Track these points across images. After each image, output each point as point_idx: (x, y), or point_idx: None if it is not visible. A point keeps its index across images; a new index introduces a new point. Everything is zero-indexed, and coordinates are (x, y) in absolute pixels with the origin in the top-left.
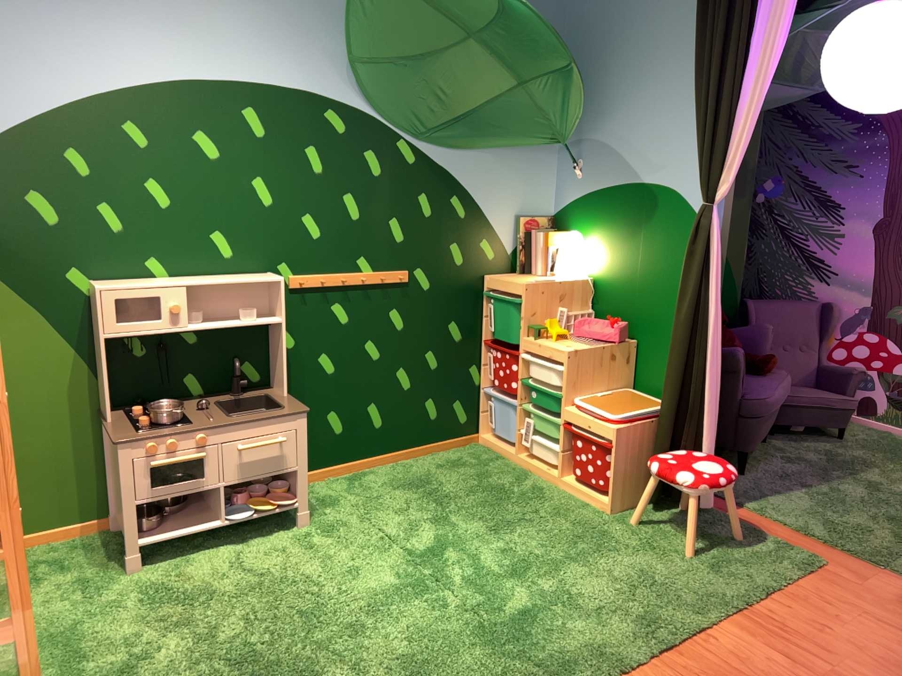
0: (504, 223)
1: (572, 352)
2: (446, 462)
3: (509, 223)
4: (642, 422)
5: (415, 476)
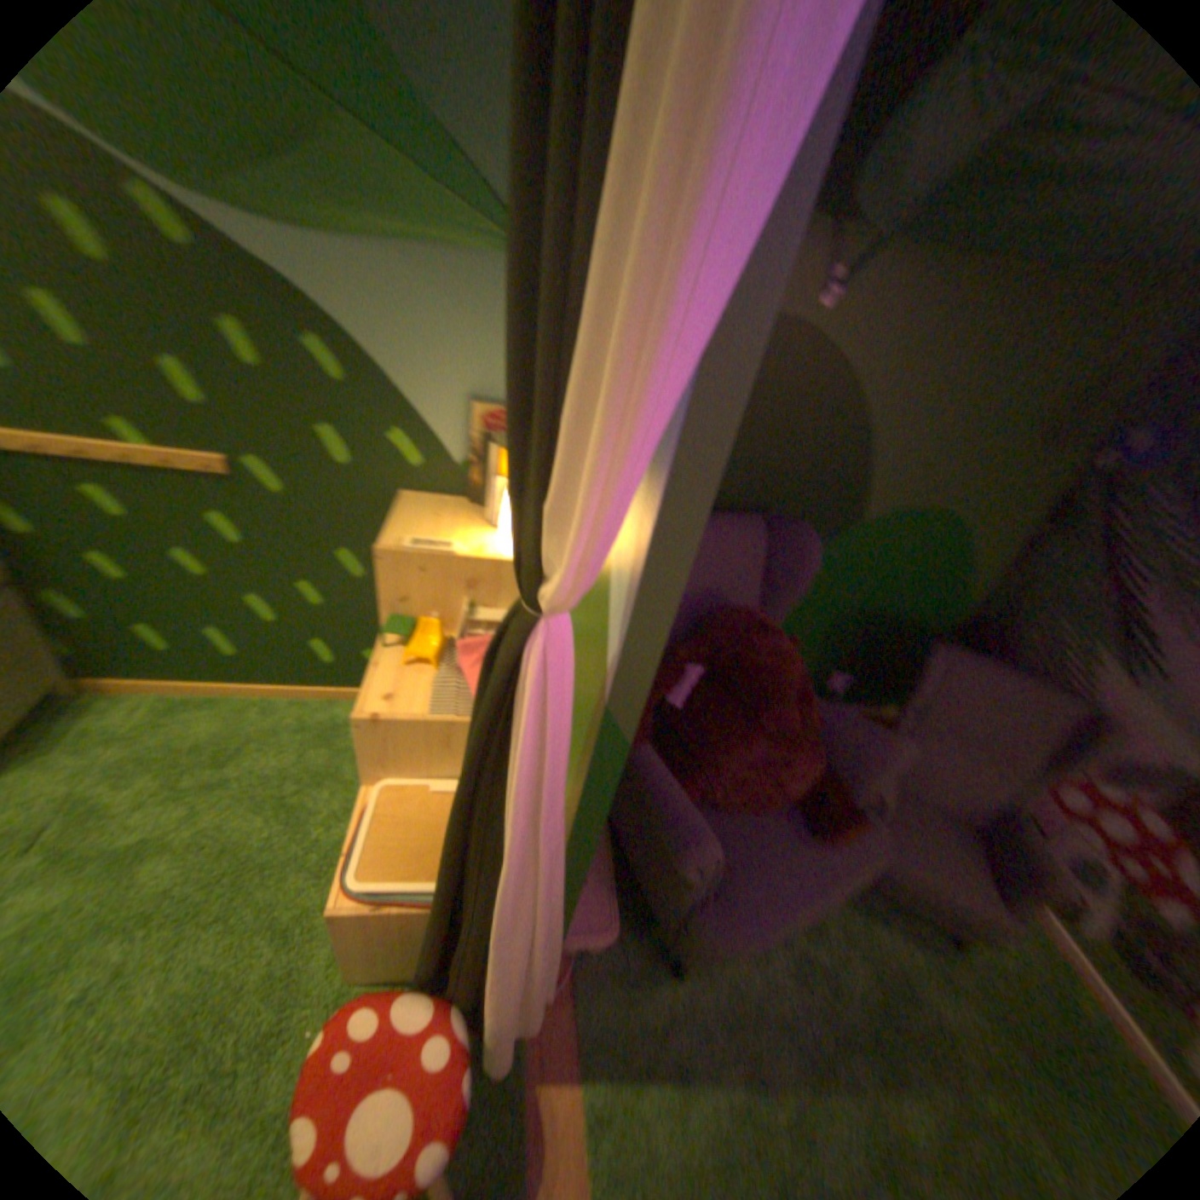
0: (439, 408)
1: (360, 723)
2: (321, 725)
3: (453, 410)
4: (402, 914)
5: (247, 738)
